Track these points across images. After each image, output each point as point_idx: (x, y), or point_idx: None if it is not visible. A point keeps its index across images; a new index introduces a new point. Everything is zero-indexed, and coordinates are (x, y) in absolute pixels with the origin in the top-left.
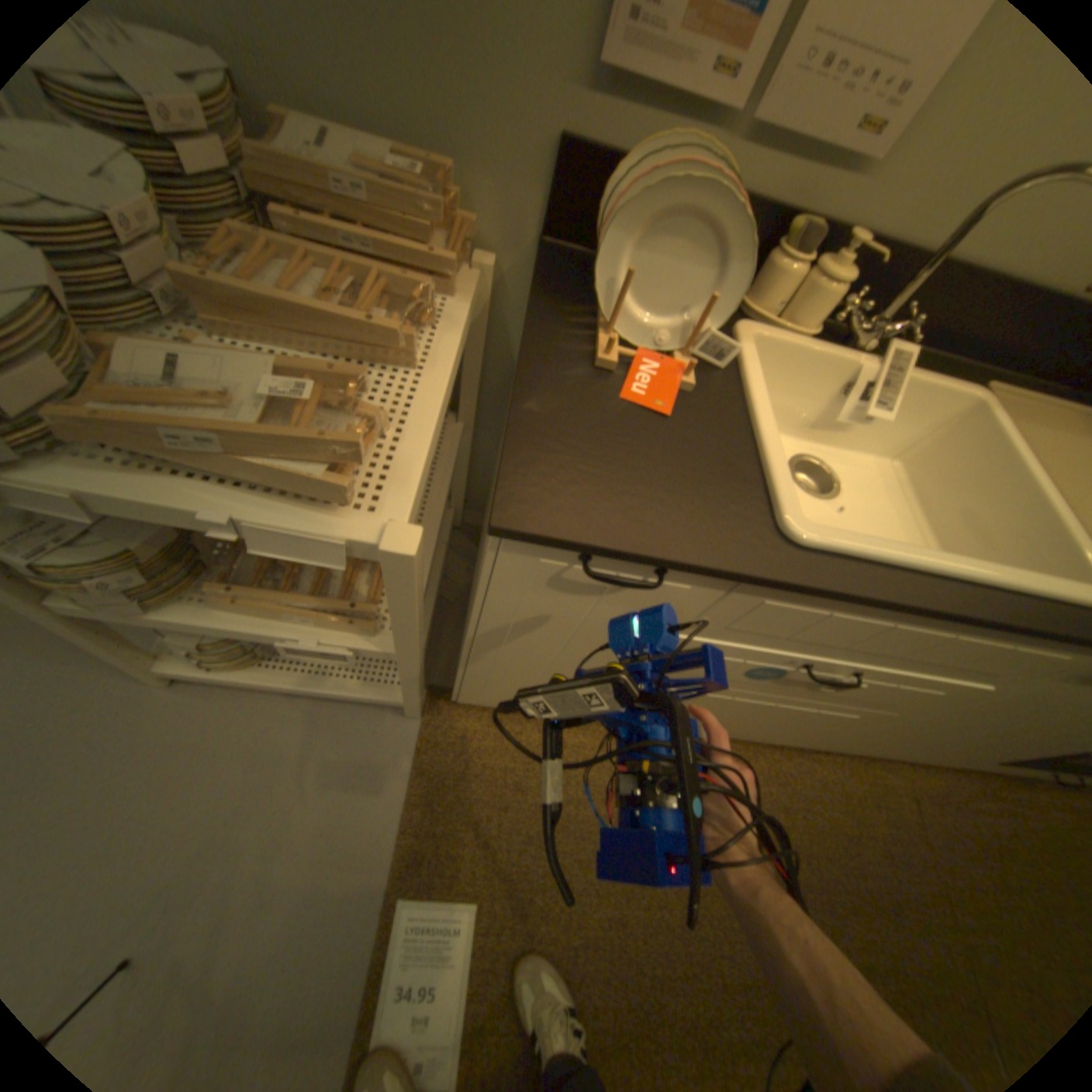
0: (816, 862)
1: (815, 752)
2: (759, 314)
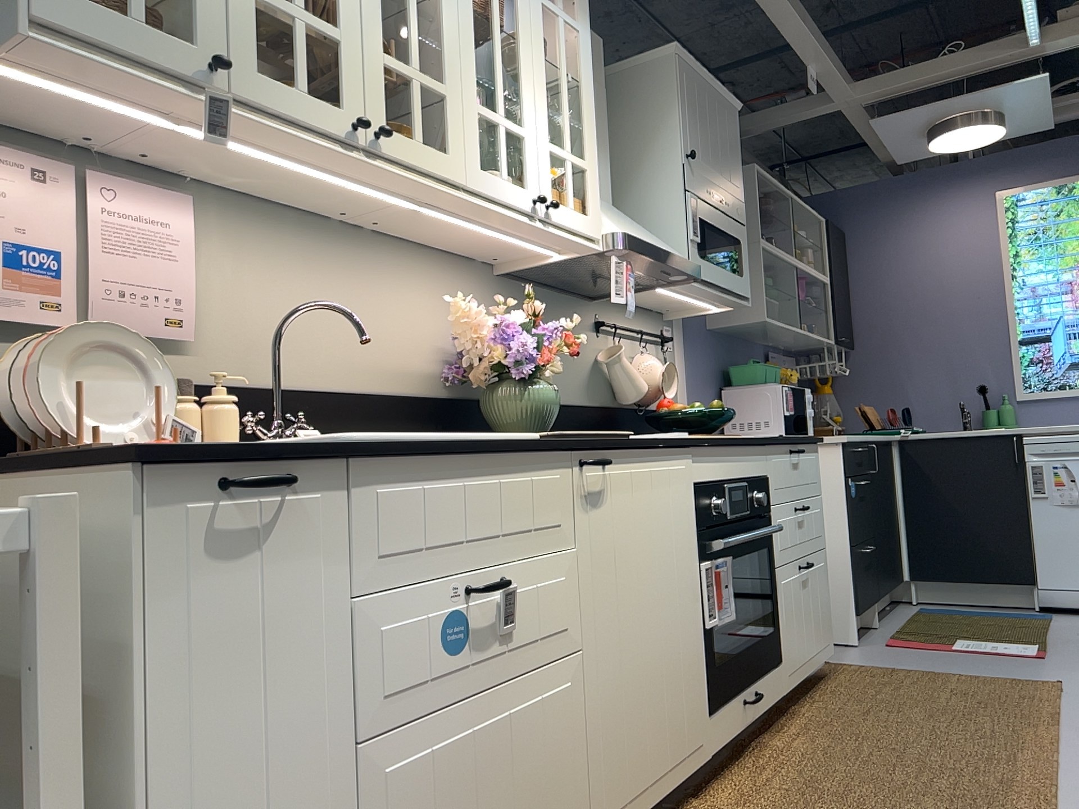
0: None
1: None
2: None
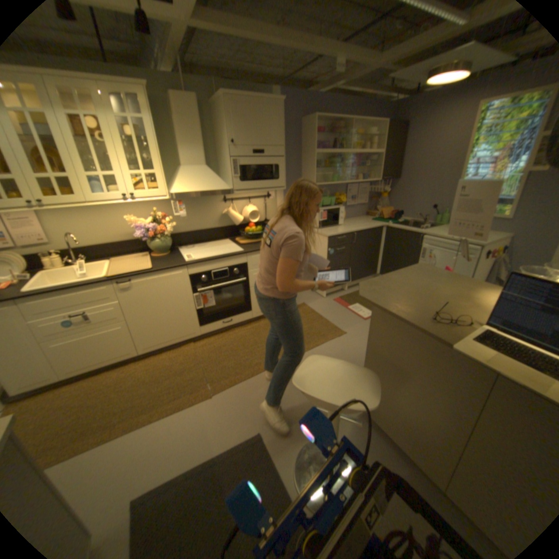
0: (154, 377)
1: (150, 353)
2: (45, 270)
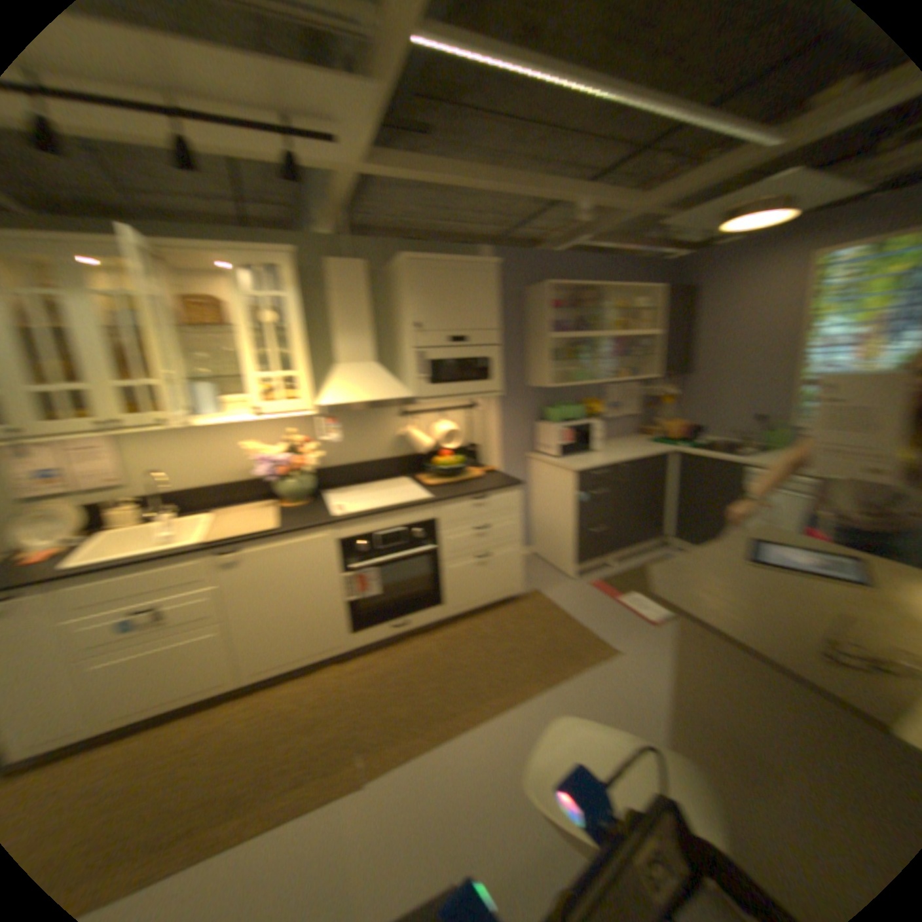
0: (255, 734)
1: (253, 683)
2: (99, 530)
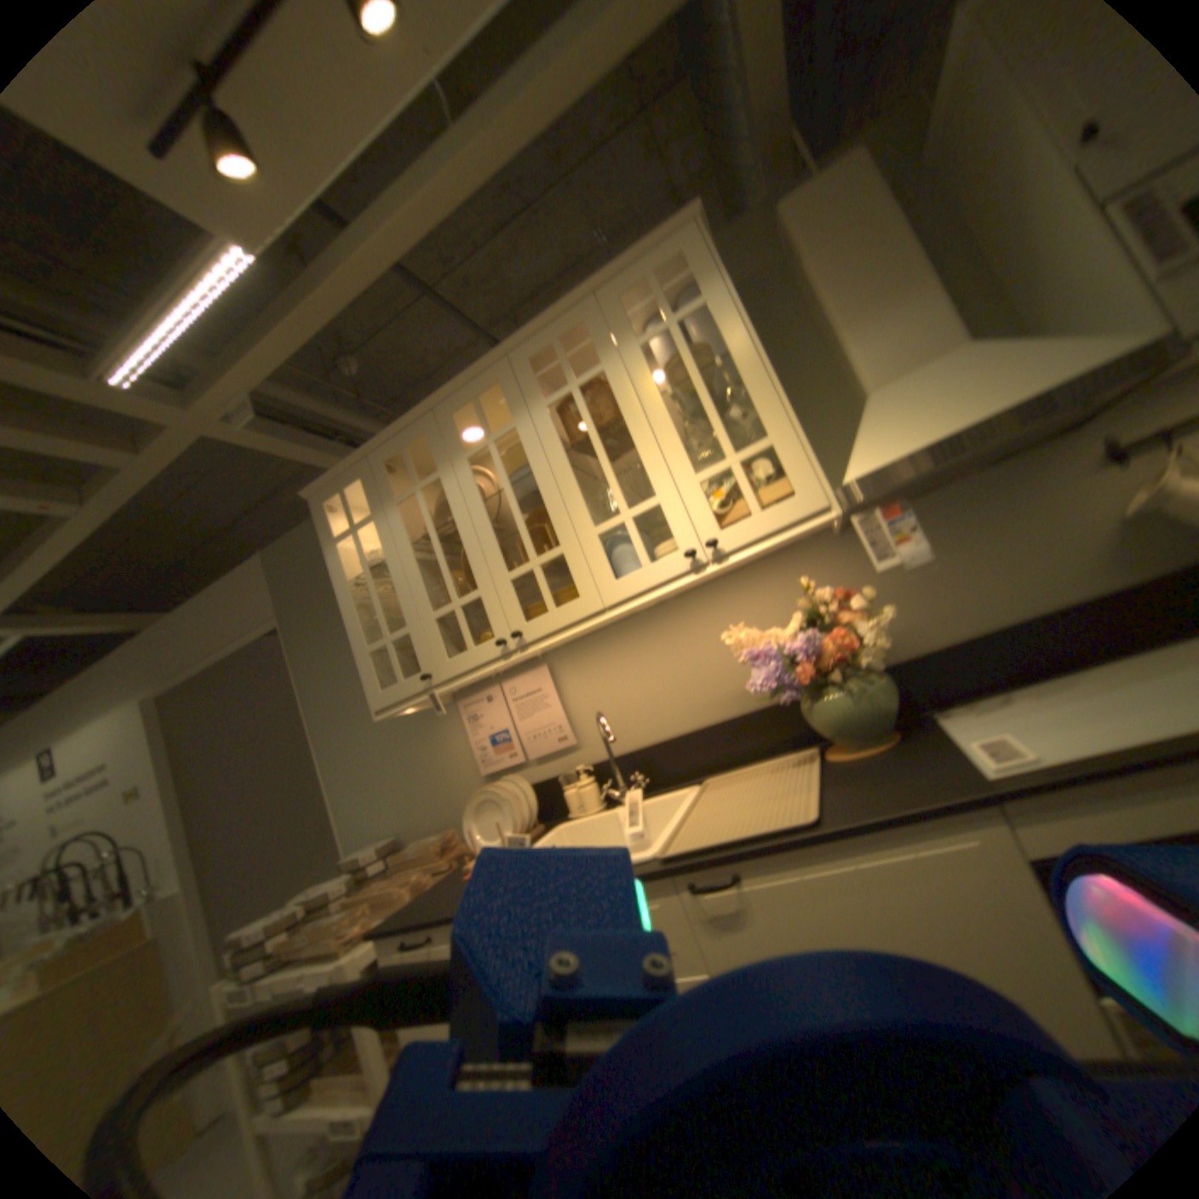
0: None
1: None
2: (571, 816)
